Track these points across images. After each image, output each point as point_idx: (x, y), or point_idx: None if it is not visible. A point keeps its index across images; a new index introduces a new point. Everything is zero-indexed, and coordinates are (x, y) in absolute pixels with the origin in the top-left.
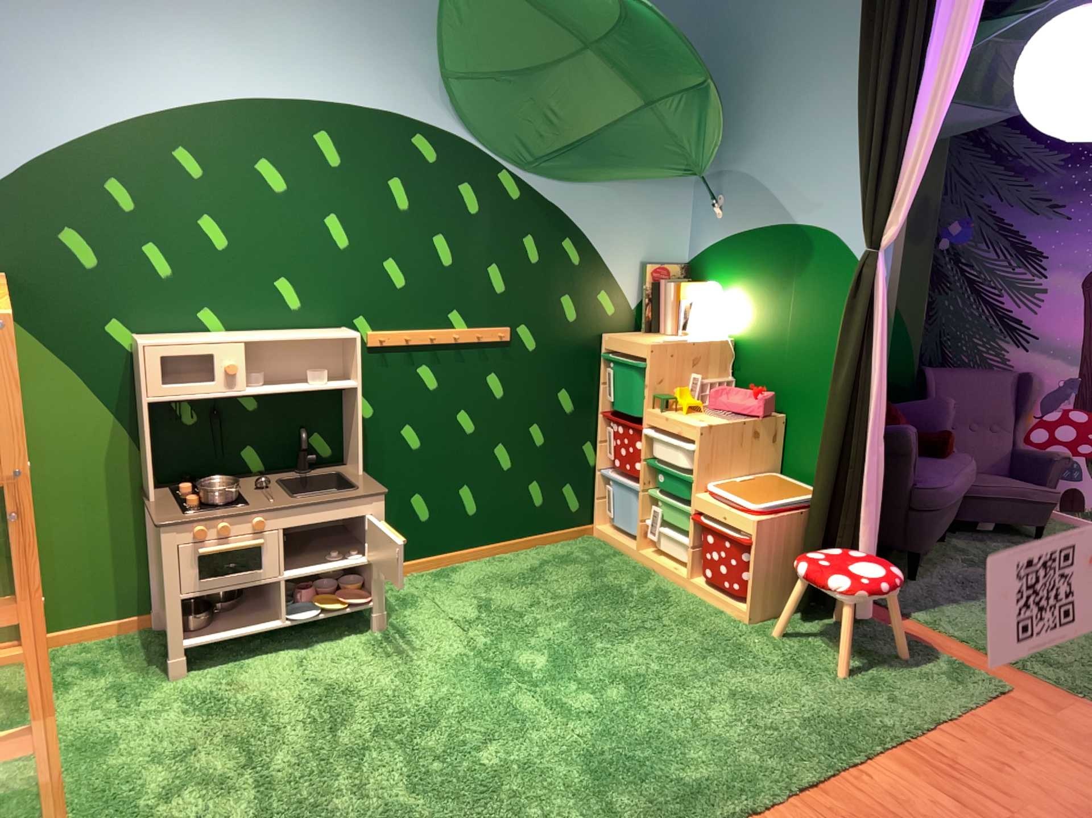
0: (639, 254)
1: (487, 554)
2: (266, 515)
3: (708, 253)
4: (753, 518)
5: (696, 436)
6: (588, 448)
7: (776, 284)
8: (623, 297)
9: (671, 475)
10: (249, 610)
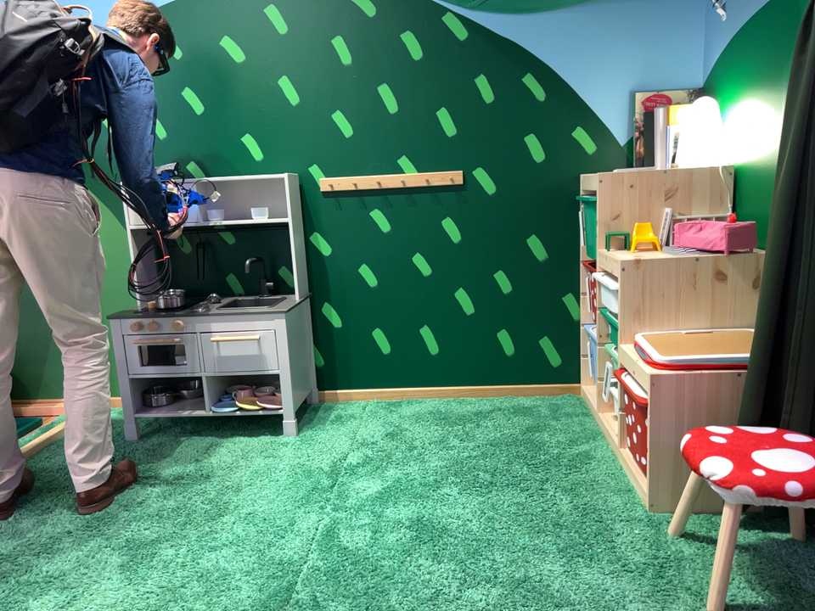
0: (629, 80)
1: (452, 397)
2: (178, 321)
3: (718, 63)
4: (656, 376)
5: (621, 273)
6: (571, 300)
7: (774, 74)
8: (609, 132)
9: (607, 325)
10: (195, 403)
